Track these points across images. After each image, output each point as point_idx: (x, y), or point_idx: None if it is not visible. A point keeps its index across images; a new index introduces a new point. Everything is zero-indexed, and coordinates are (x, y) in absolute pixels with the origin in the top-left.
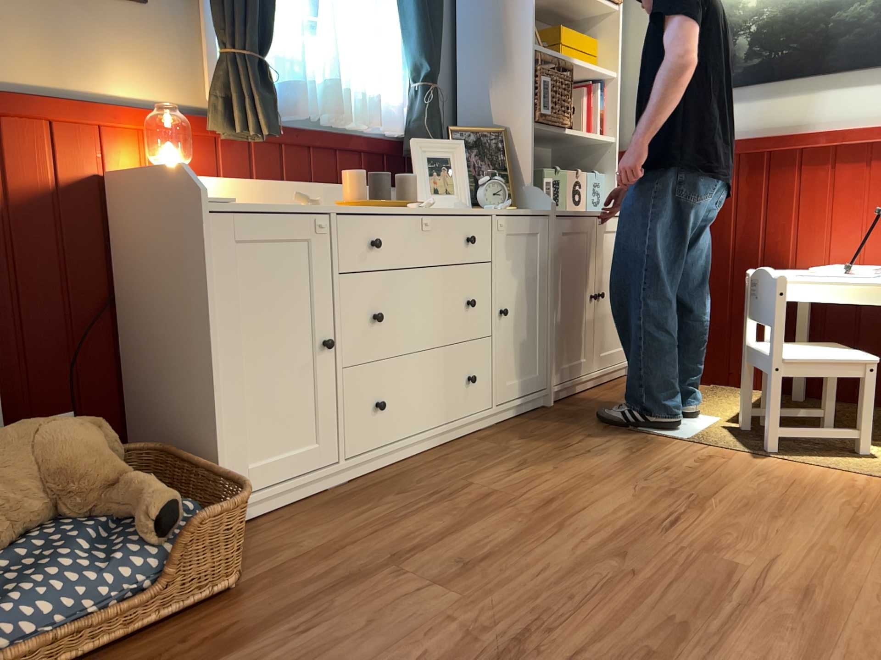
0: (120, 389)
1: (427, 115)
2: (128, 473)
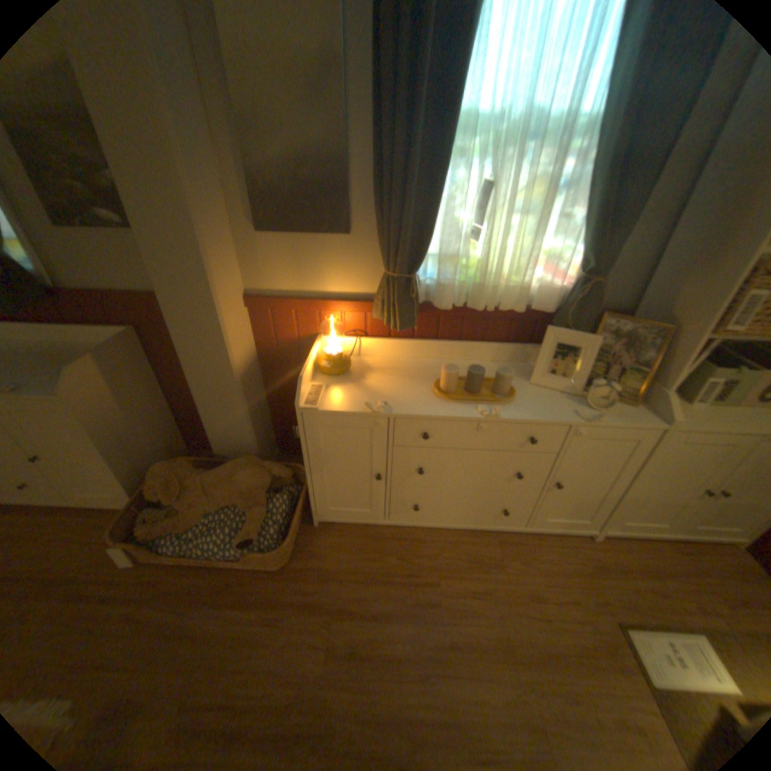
0: None
1: (576, 306)
2: (263, 502)
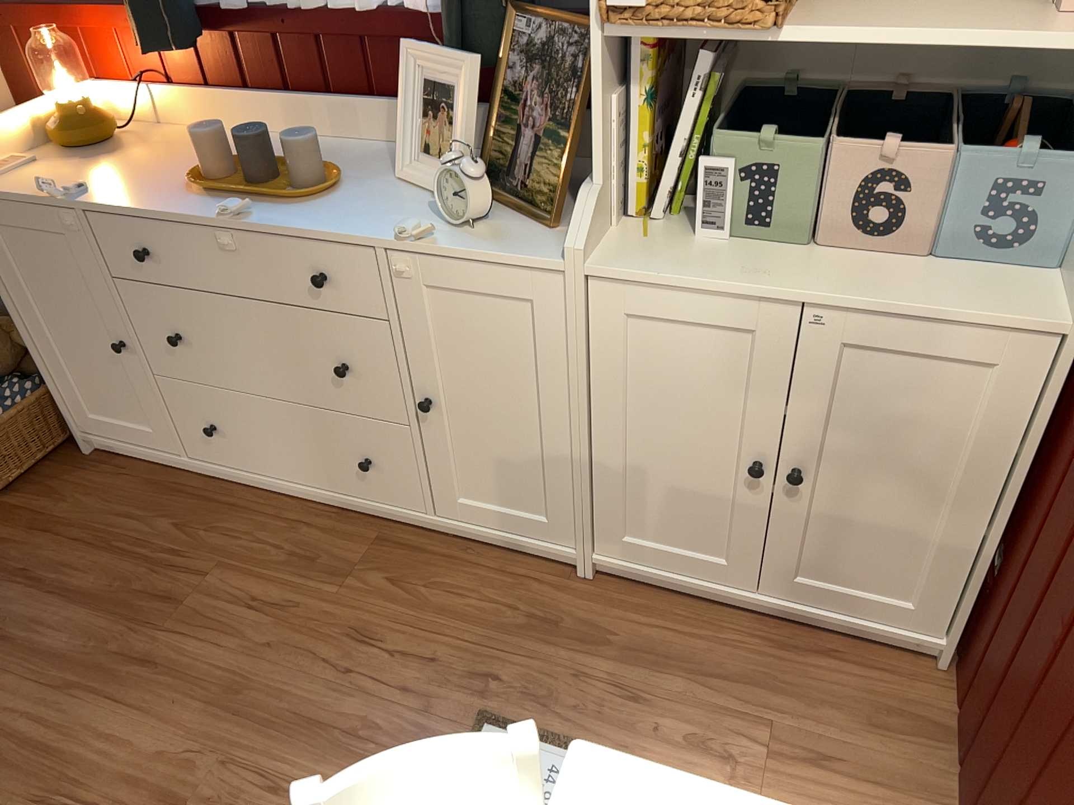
0: None
1: None
2: None
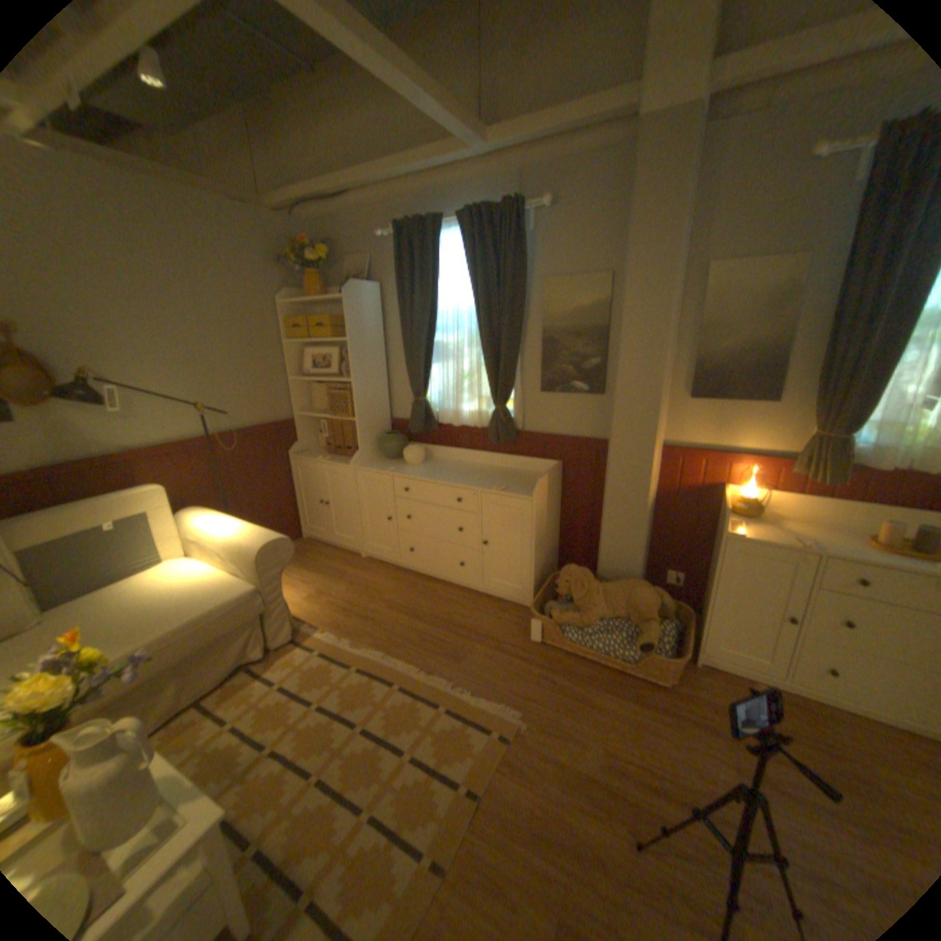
0: (706, 575)
1: None
2: (656, 621)
